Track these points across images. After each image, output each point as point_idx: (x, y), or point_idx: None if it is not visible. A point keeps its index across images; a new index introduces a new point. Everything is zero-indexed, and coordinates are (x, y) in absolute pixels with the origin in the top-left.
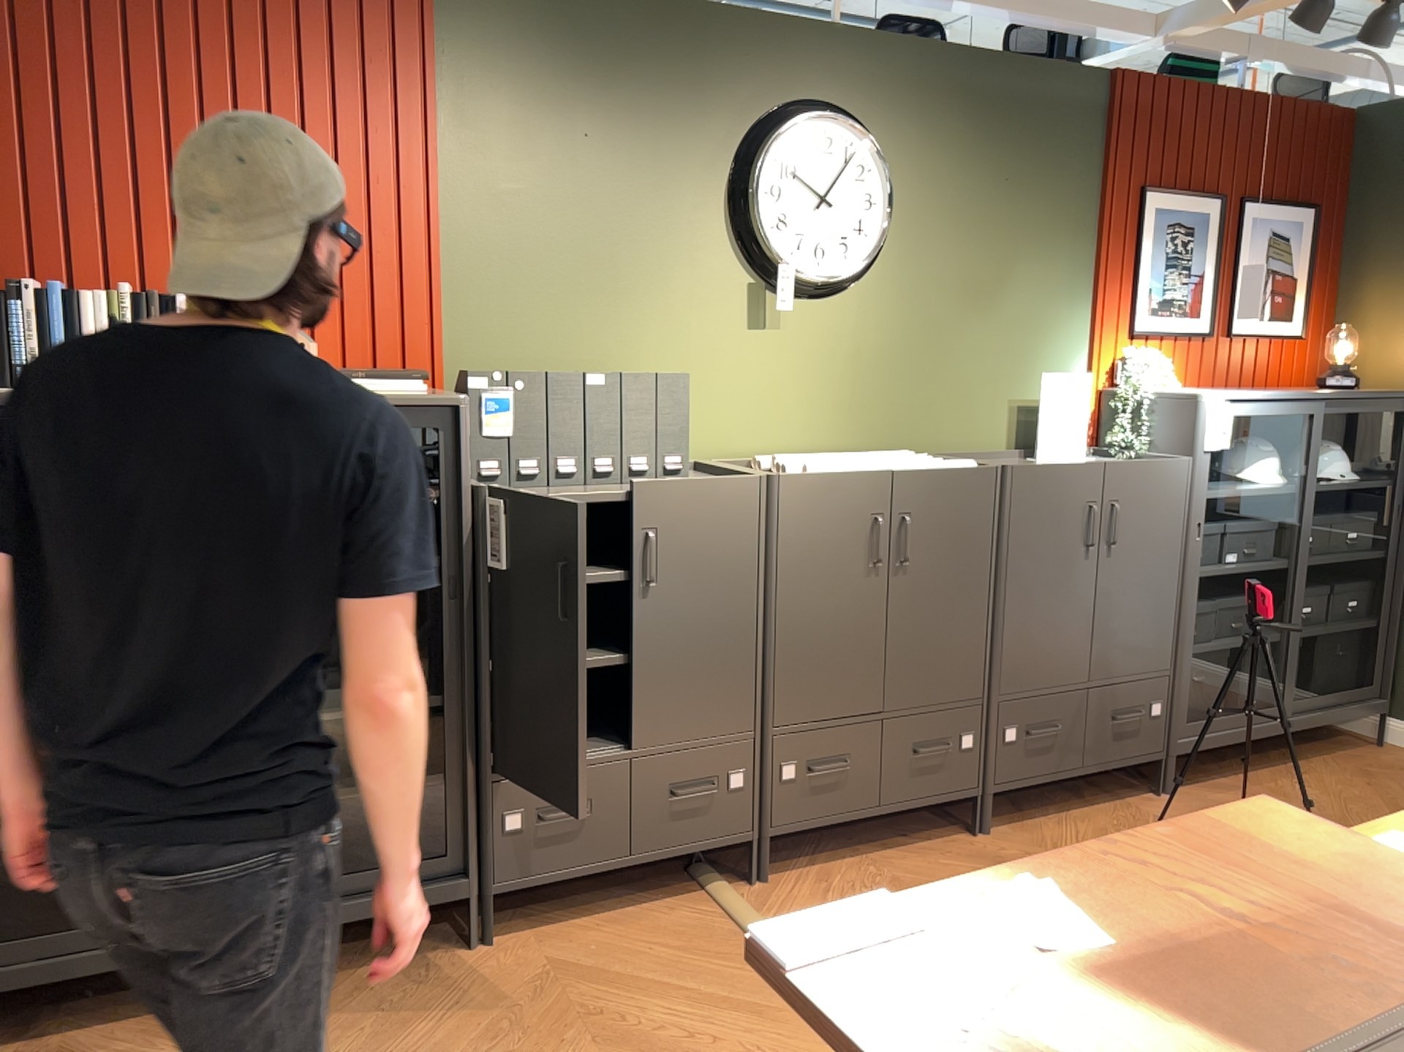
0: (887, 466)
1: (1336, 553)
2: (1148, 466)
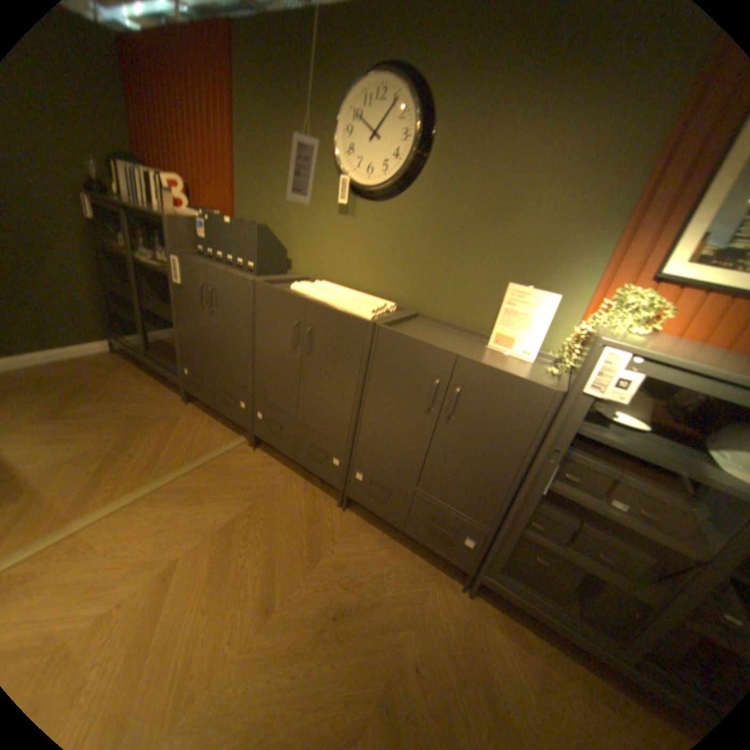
0: (323, 299)
1: None
2: (501, 375)
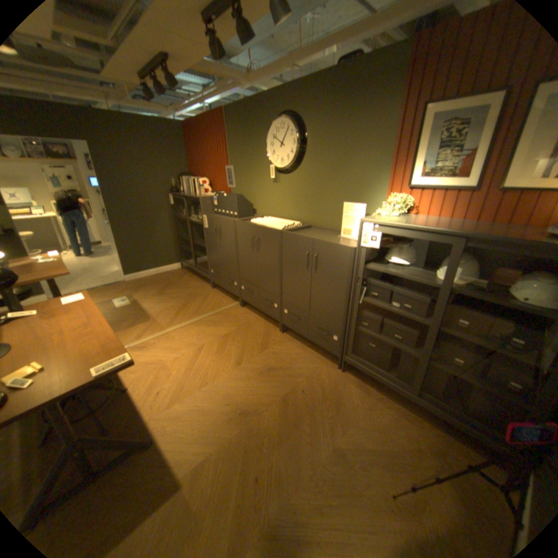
0: (263, 224)
1: (497, 343)
2: (330, 245)
